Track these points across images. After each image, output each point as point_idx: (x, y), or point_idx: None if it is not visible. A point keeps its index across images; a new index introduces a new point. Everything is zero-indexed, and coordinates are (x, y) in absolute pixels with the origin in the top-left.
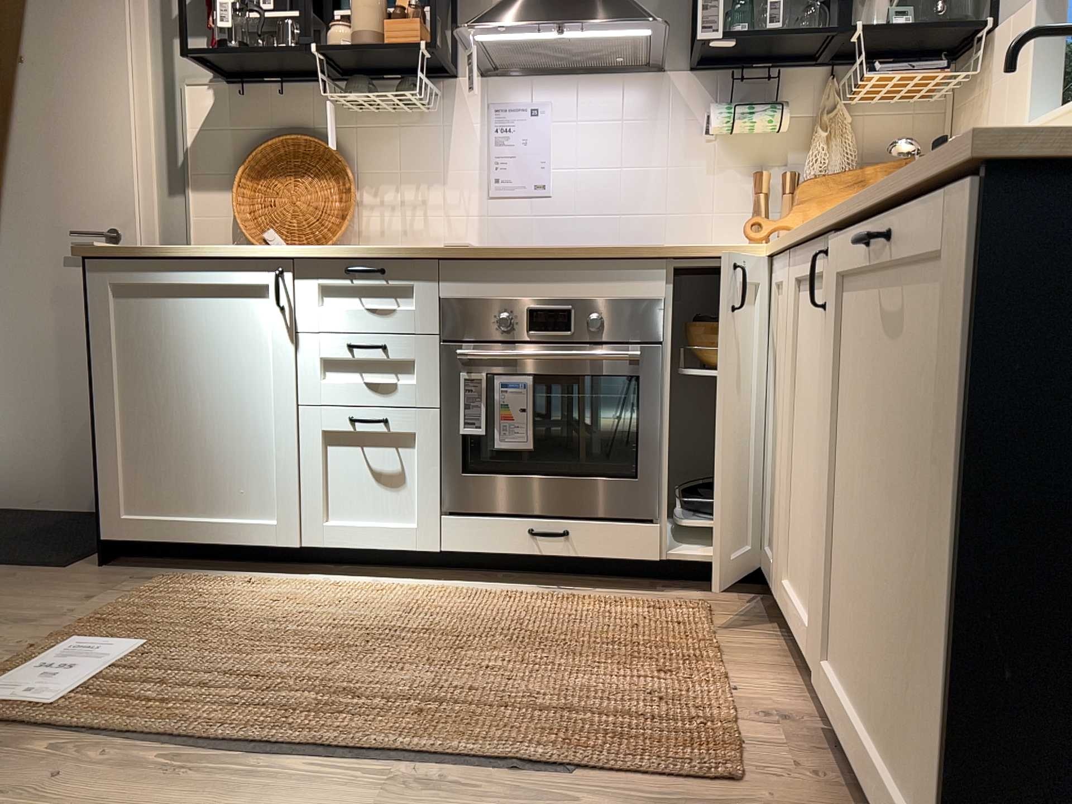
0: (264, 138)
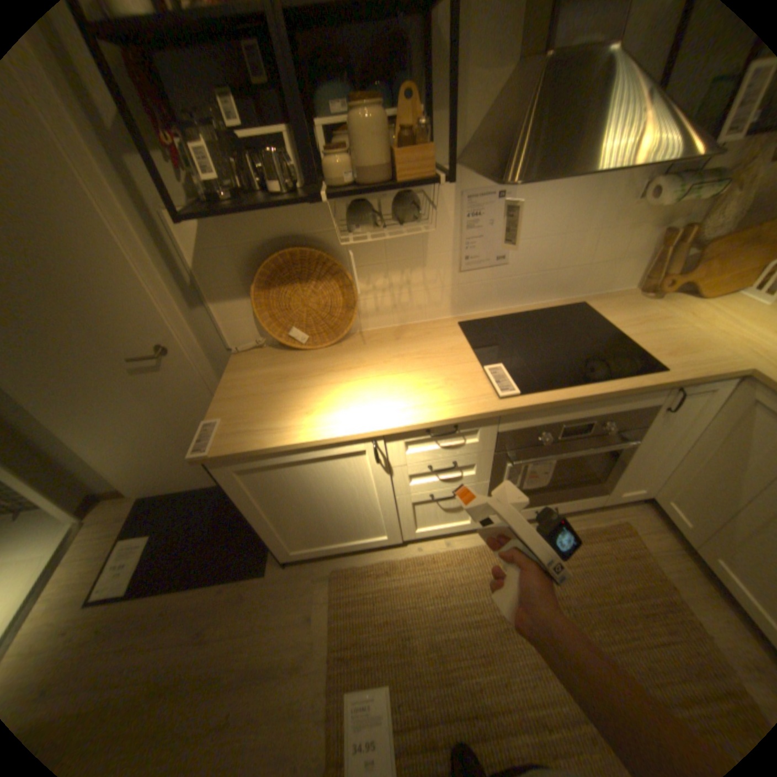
0: (261, 248)
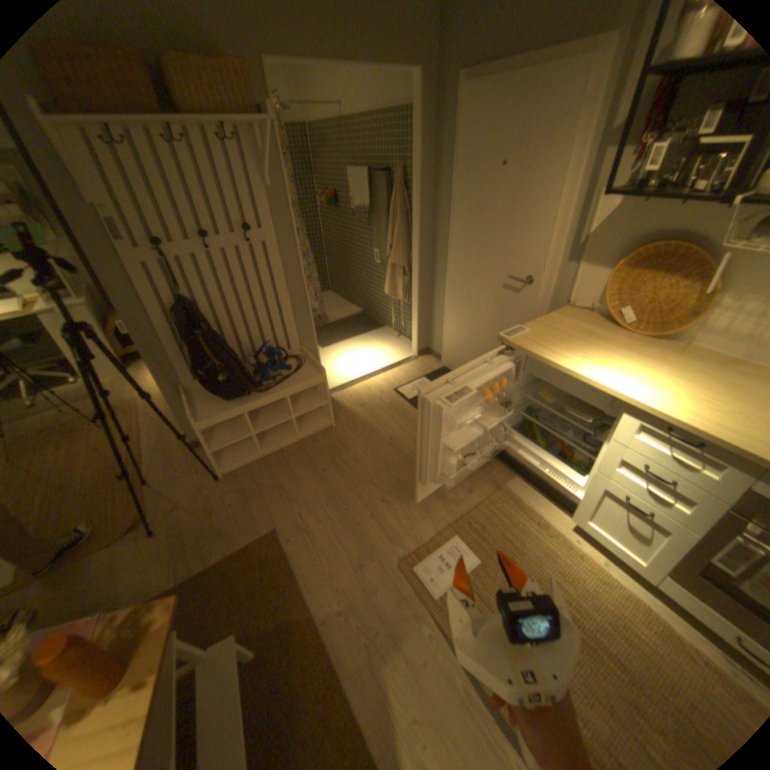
0: (652, 235)
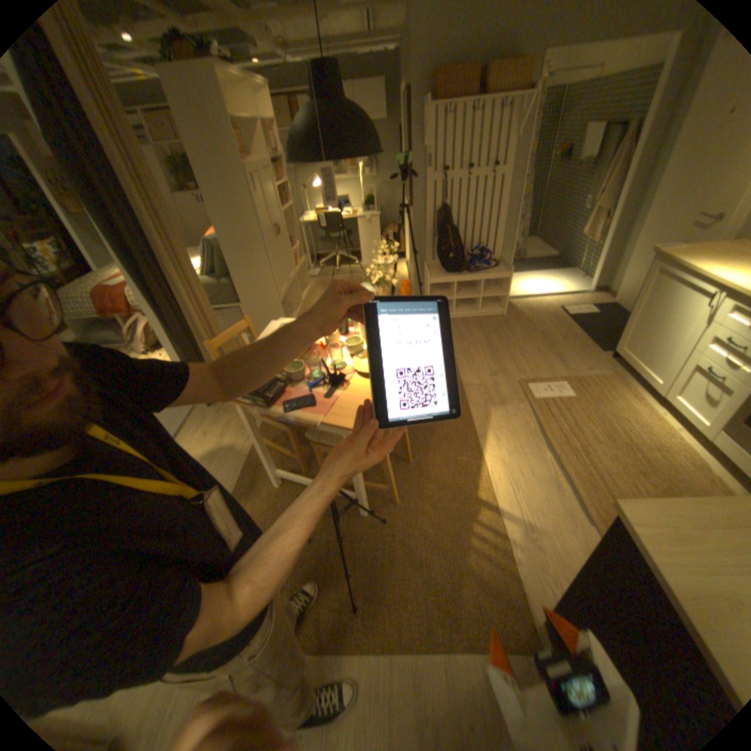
0: None
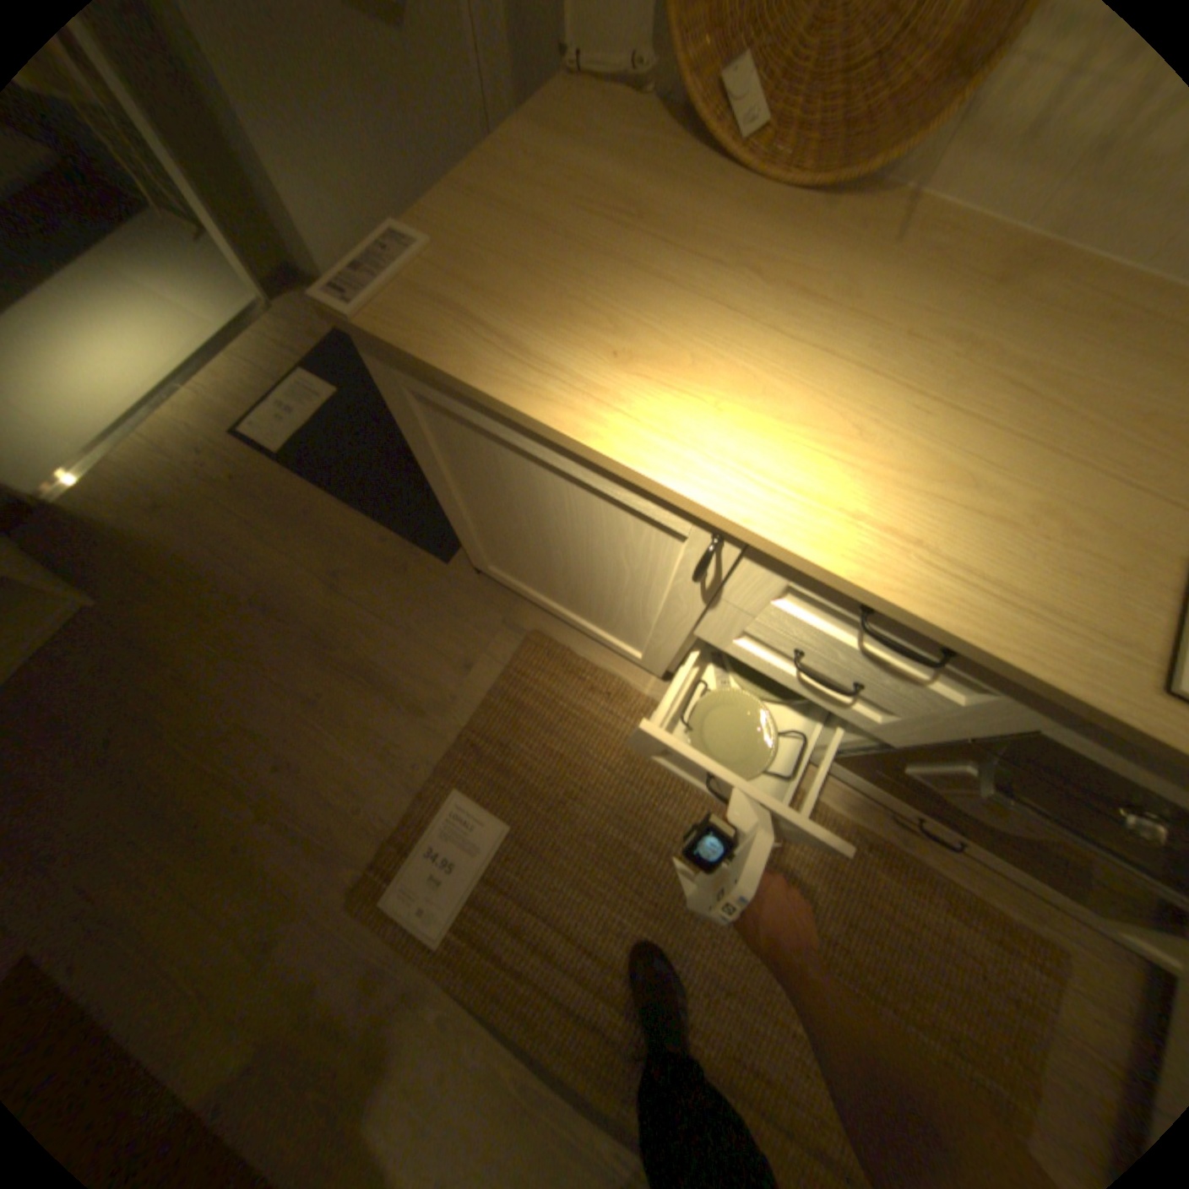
0: None
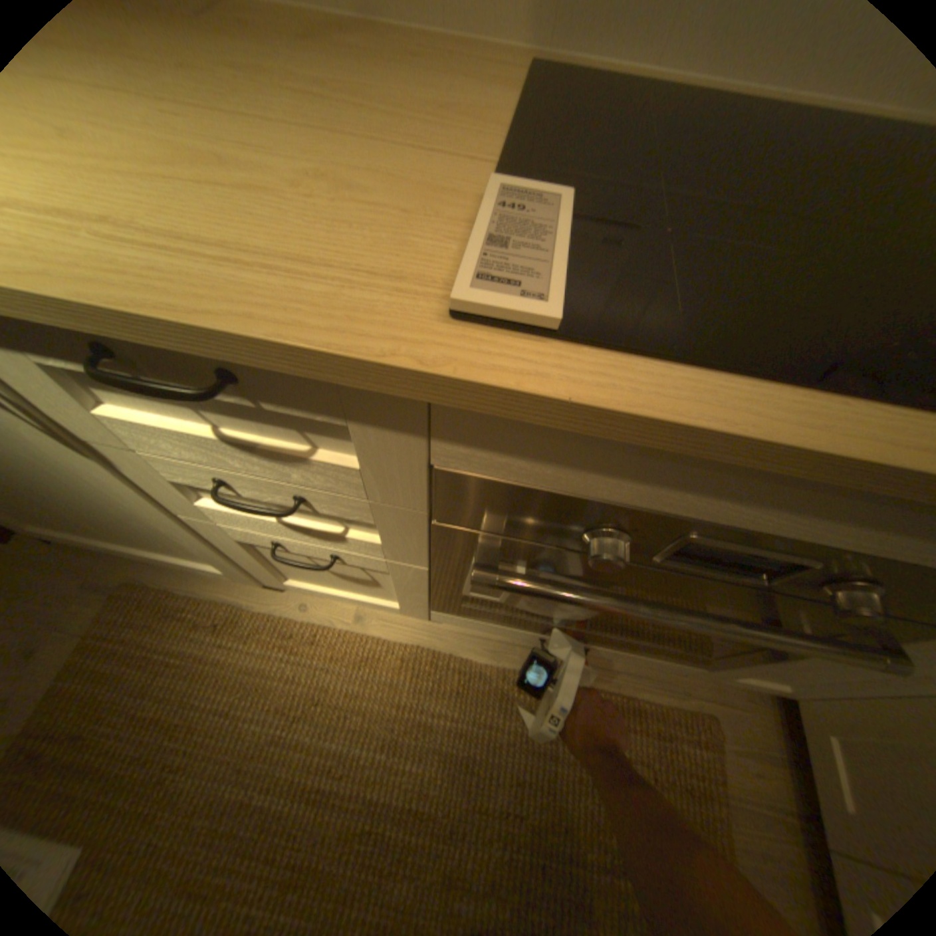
0: None
